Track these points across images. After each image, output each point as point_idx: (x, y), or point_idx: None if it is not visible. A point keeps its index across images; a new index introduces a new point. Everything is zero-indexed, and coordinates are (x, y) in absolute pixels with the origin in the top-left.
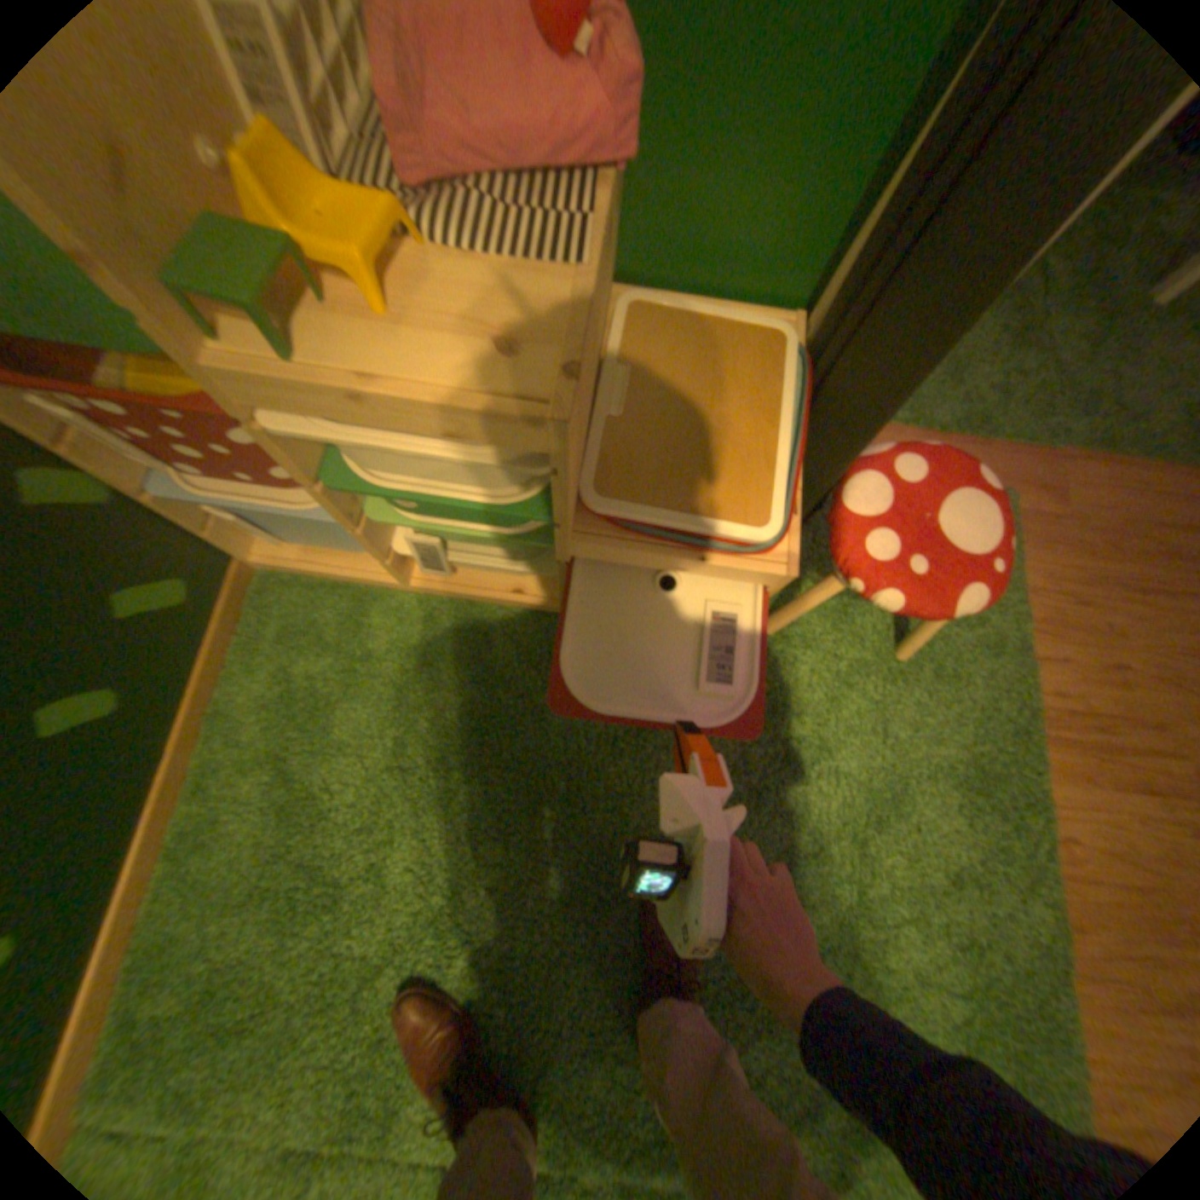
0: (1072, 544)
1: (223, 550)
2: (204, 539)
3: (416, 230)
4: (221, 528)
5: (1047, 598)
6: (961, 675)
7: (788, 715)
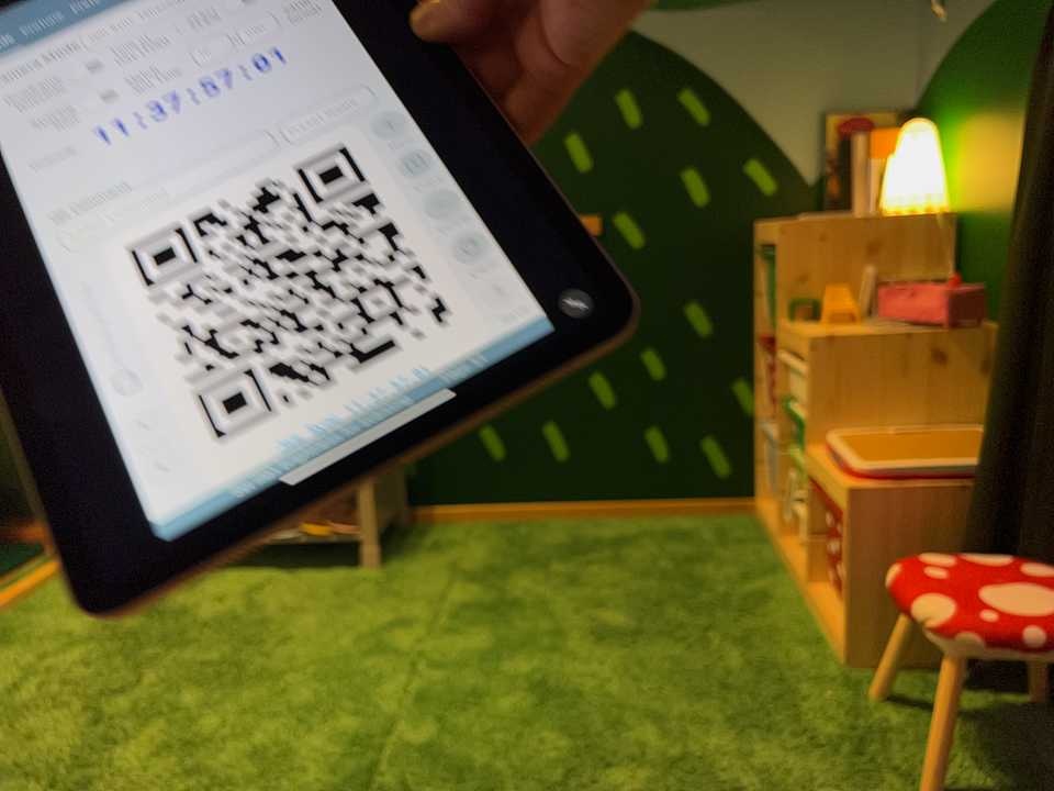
0: None
1: (754, 484)
2: (754, 469)
3: (862, 322)
4: (764, 470)
5: None
6: None
7: (796, 717)
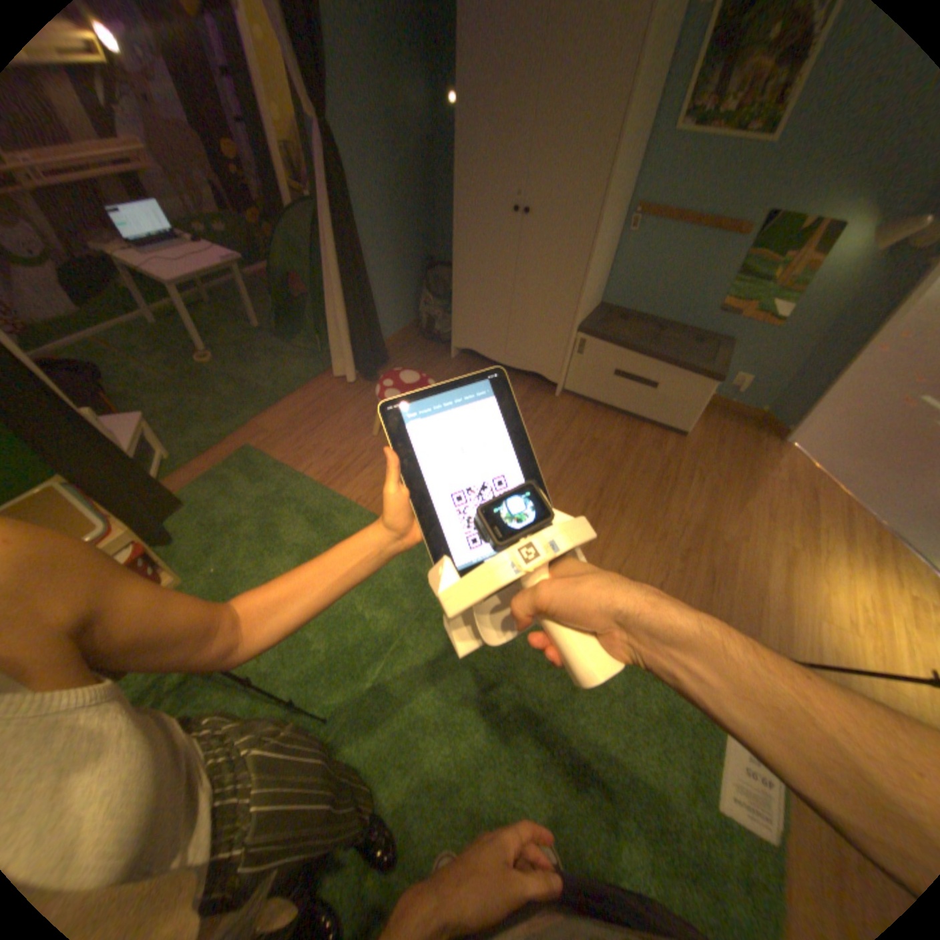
0: (280, 439)
1: None
2: None
3: None
4: None
5: (287, 457)
6: (282, 499)
7: (237, 570)
